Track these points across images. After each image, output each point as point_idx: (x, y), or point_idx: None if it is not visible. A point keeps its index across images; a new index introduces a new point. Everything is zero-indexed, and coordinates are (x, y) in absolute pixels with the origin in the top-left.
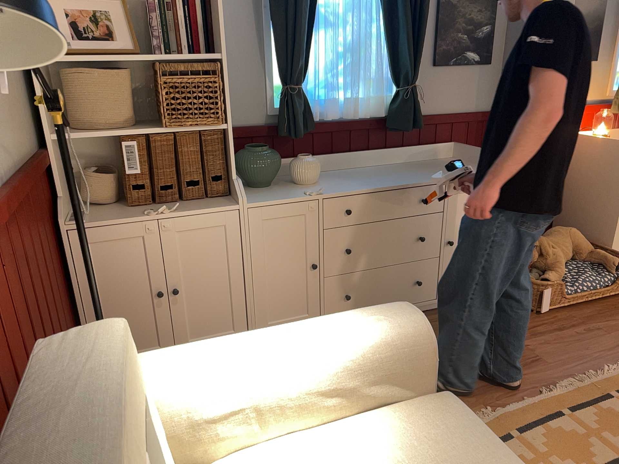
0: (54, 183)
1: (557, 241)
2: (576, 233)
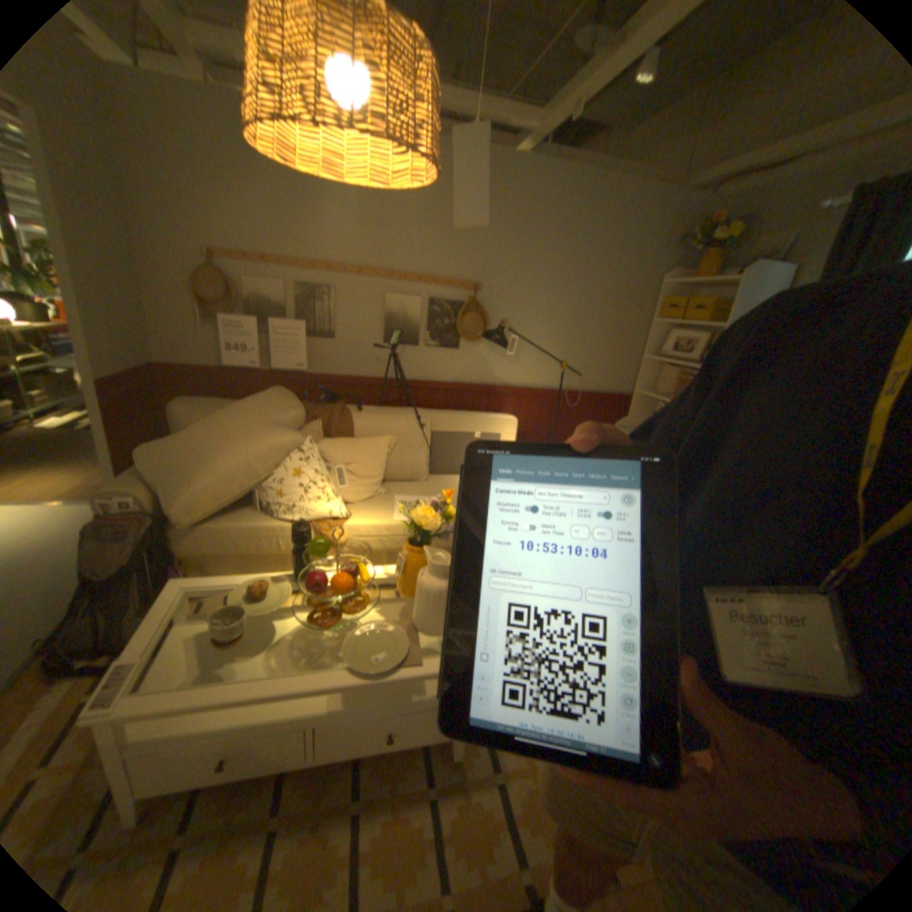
0: (629, 409)
1: None
2: None
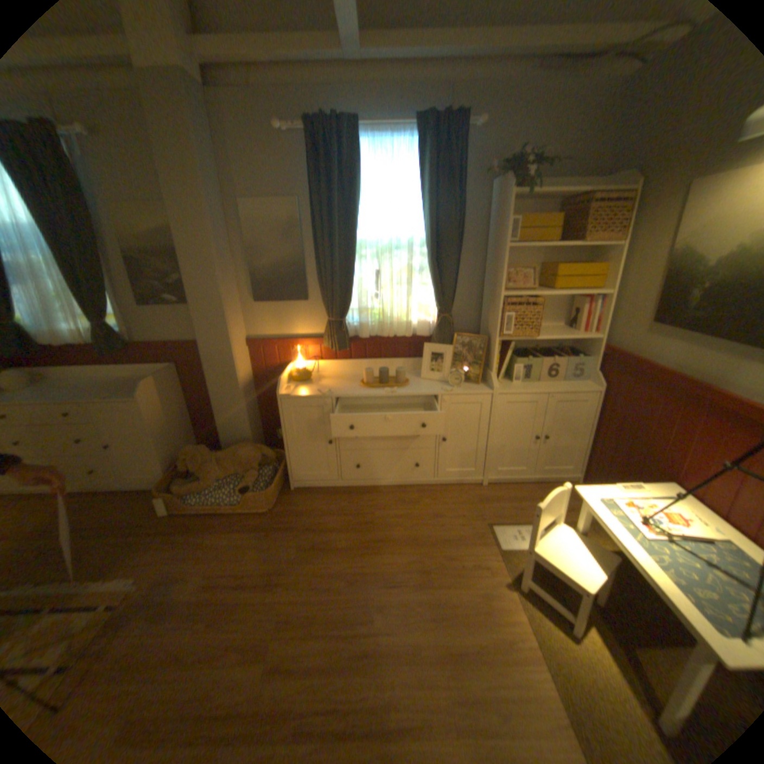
0: None
1: (222, 457)
2: (244, 452)
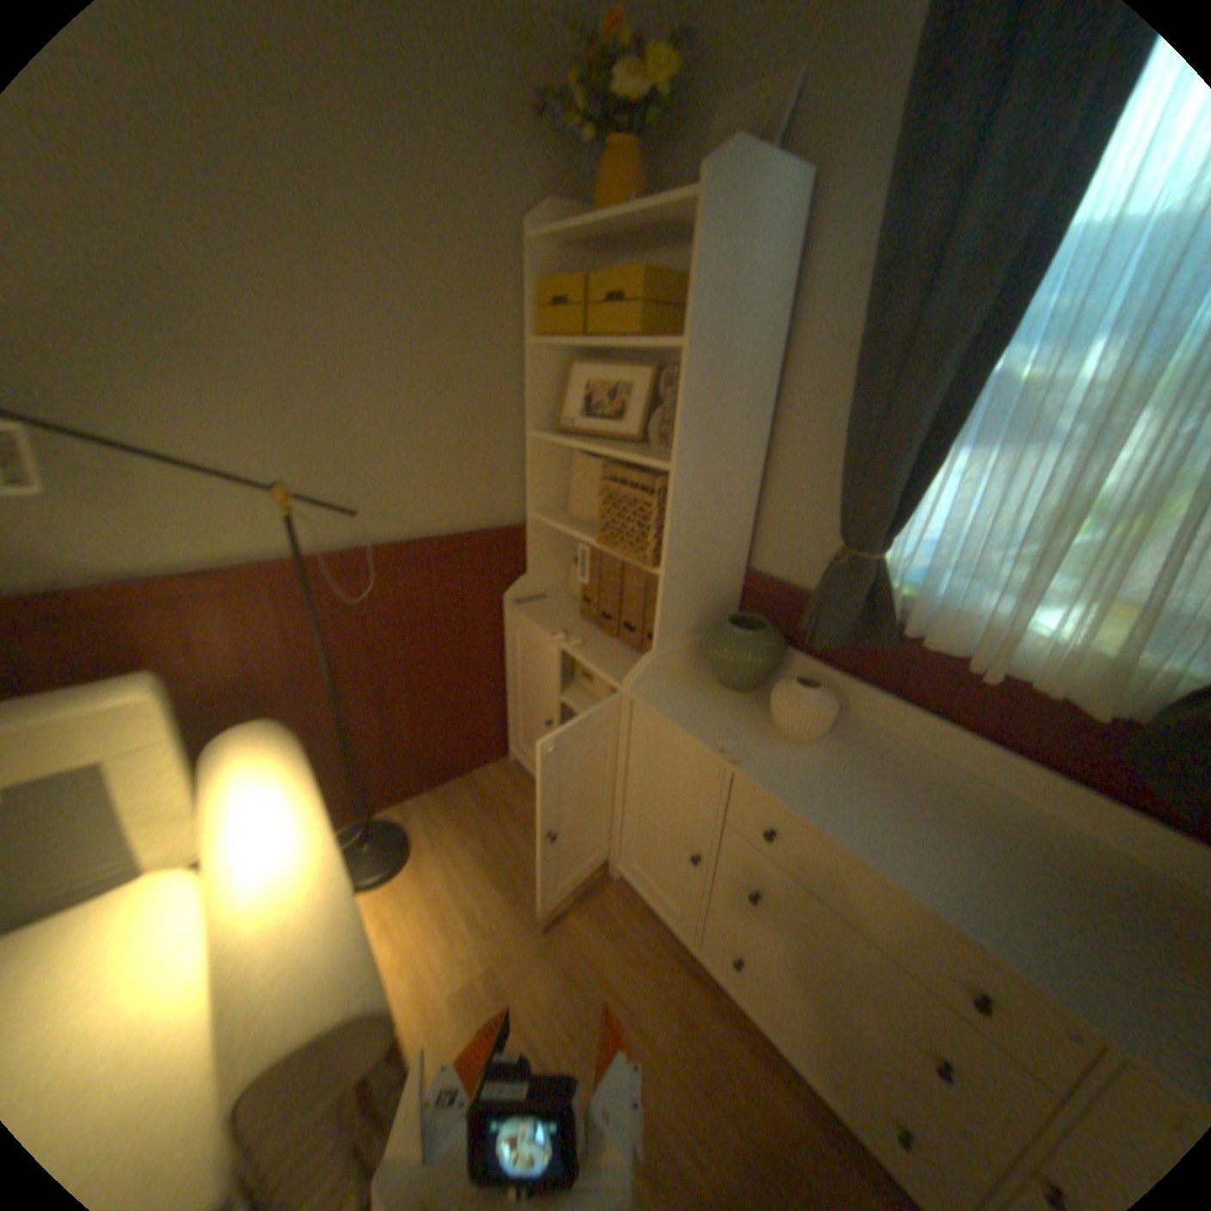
0: (529, 558)
1: None
2: None
